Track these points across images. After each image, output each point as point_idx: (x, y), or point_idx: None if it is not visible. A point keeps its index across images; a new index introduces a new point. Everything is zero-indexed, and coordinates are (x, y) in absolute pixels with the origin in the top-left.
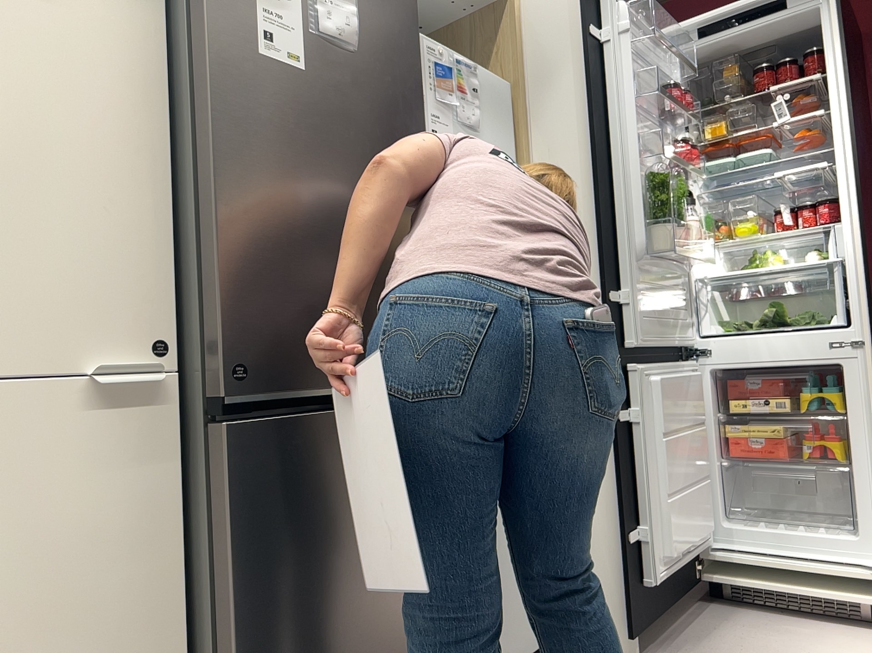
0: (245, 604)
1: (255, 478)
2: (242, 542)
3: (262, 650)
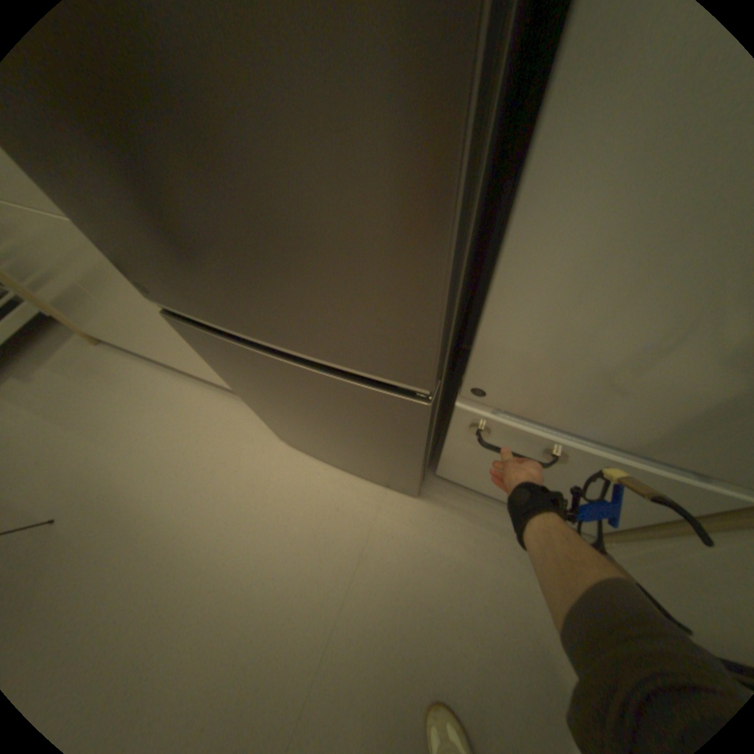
0: (234, 385)
1: (204, 347)
2: (216, 366)
3: (253, 402)
